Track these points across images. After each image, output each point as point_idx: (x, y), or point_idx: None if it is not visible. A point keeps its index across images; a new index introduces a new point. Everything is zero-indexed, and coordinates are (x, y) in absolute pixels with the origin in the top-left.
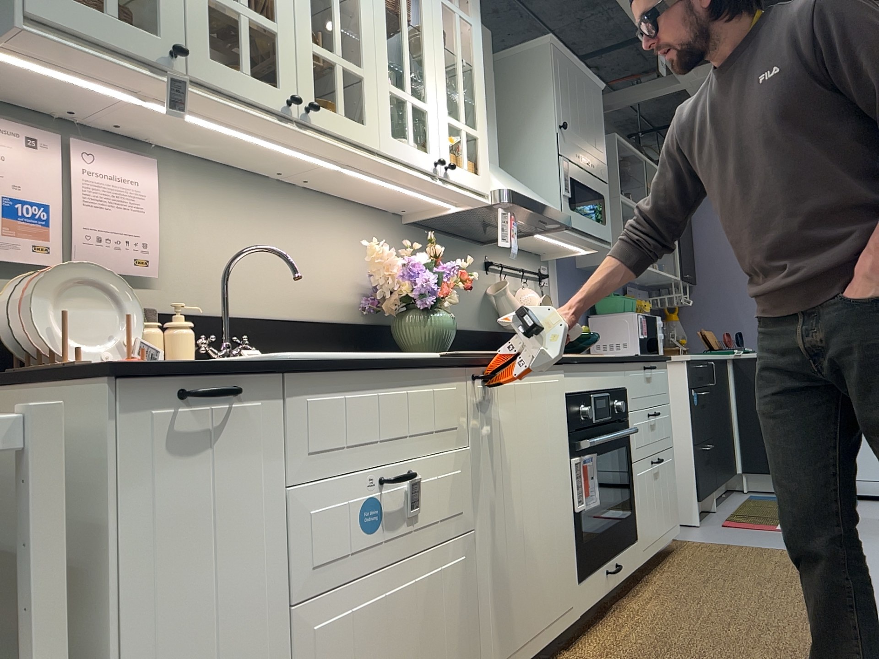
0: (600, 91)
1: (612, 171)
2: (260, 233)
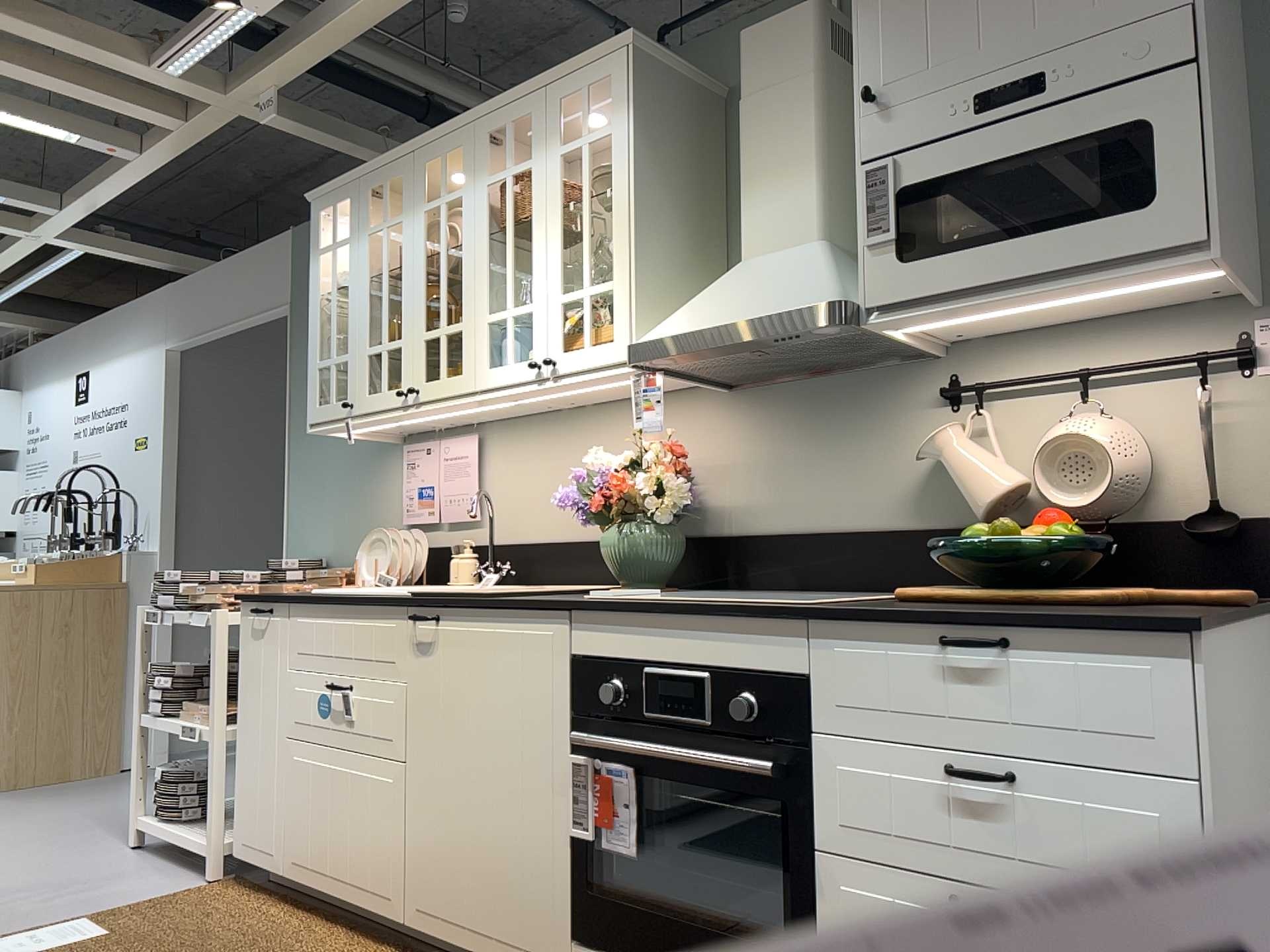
0: None
1: None
2: (550, 463)
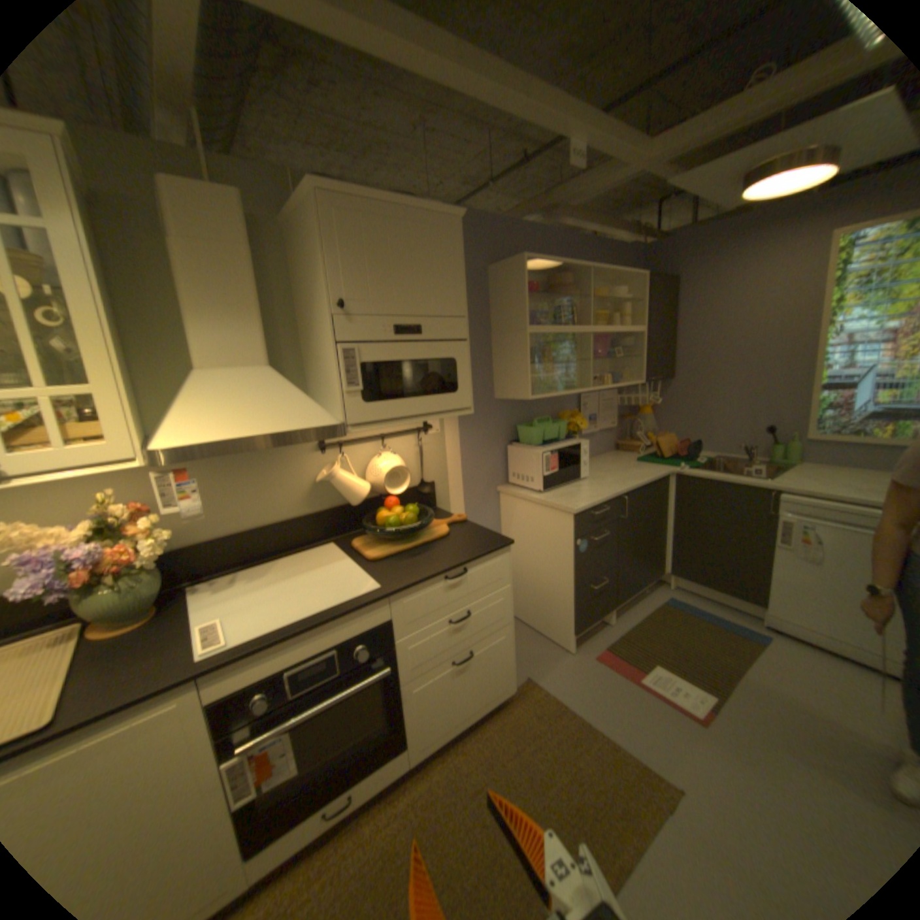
0: (451, 220)
1: (520, 297)
2: None
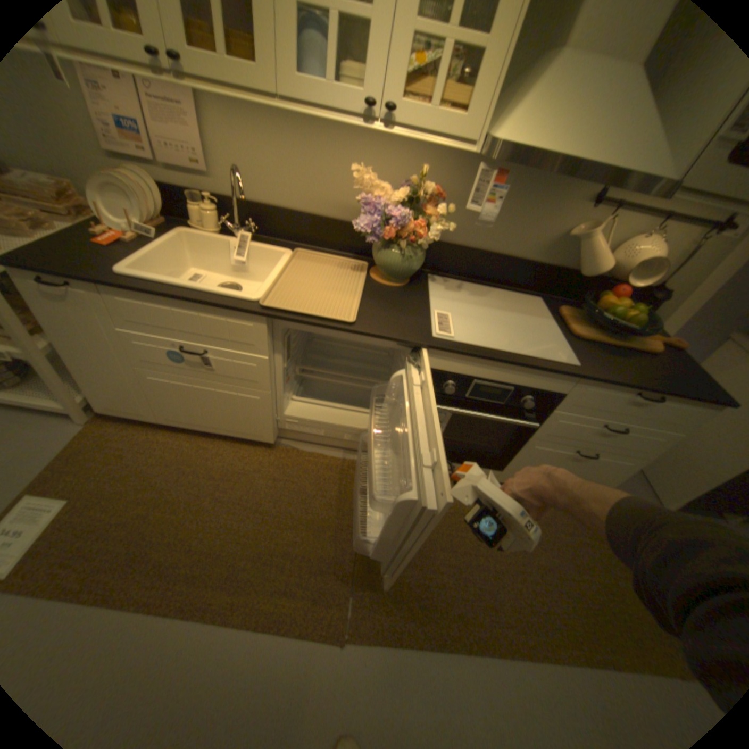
0: None
1: None
2: (285, 142)
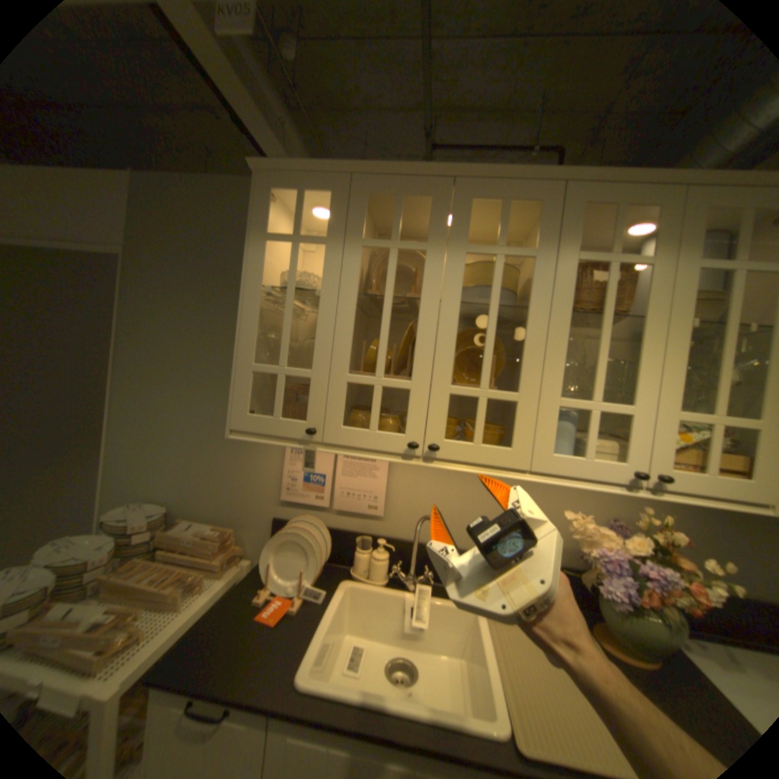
0: None
1: None
2: (473, 486)
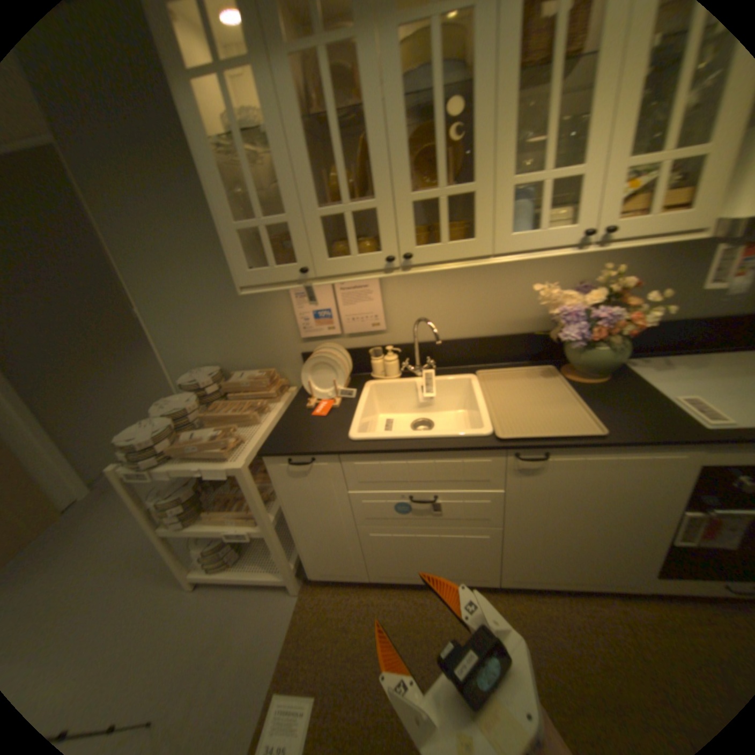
0: None
1: None
2: (456, 286)
